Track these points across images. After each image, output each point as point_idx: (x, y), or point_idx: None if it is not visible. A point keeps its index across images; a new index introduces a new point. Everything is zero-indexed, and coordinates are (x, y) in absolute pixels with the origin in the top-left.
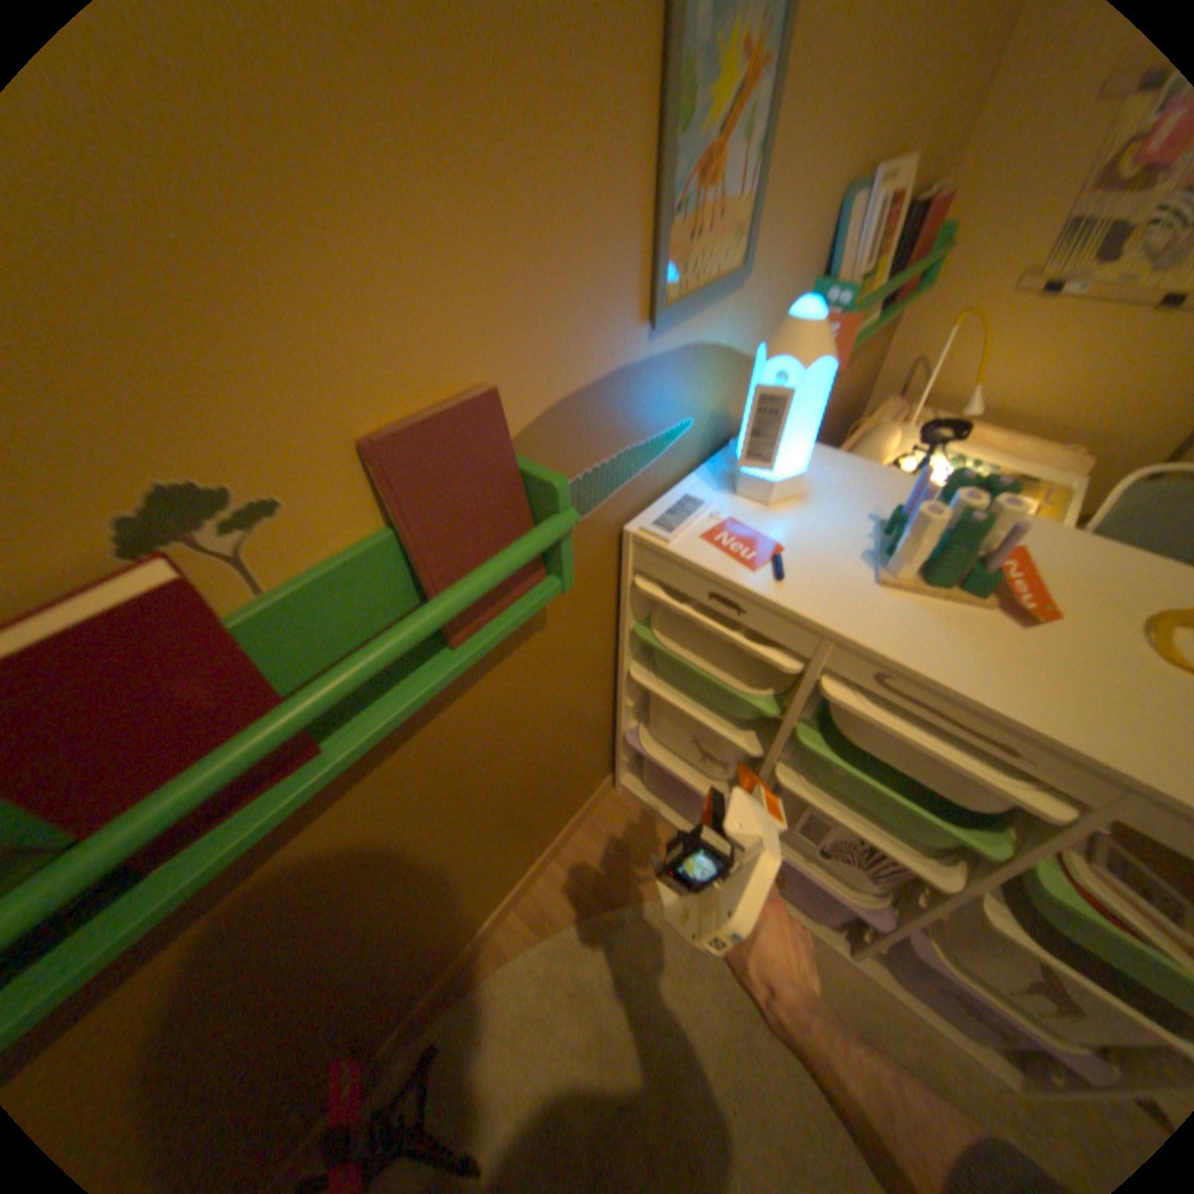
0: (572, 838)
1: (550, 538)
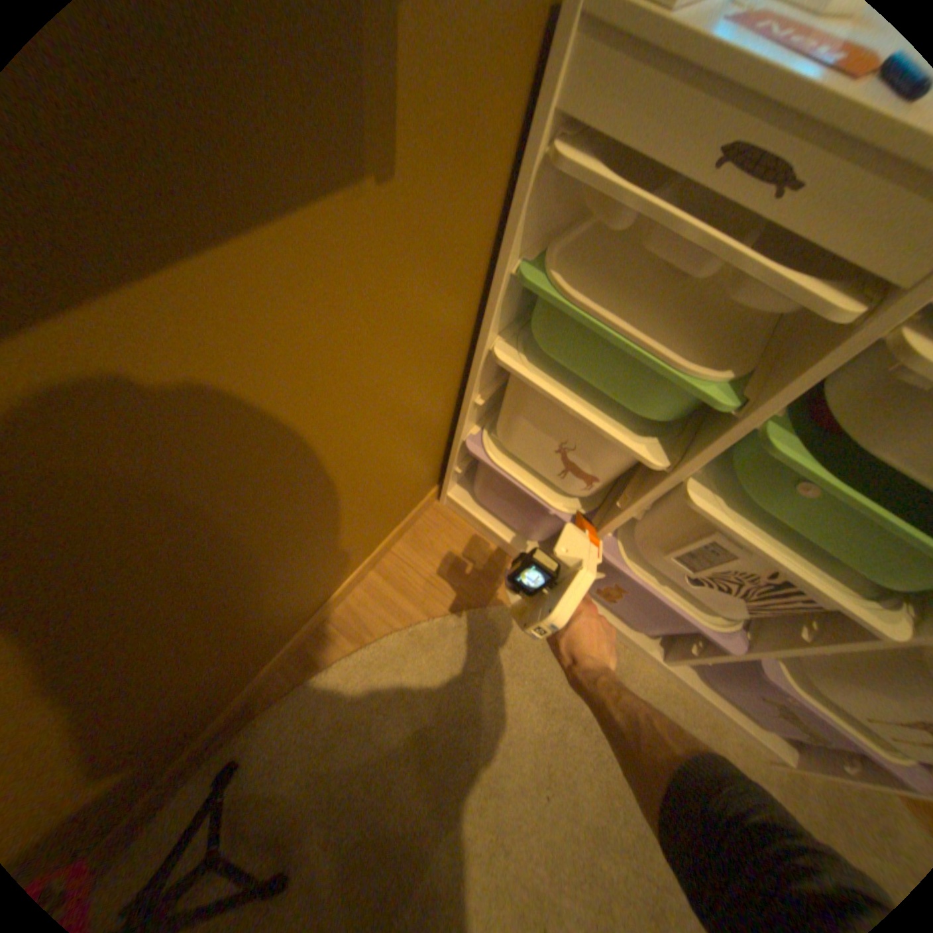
0: (393, 548)
1: None
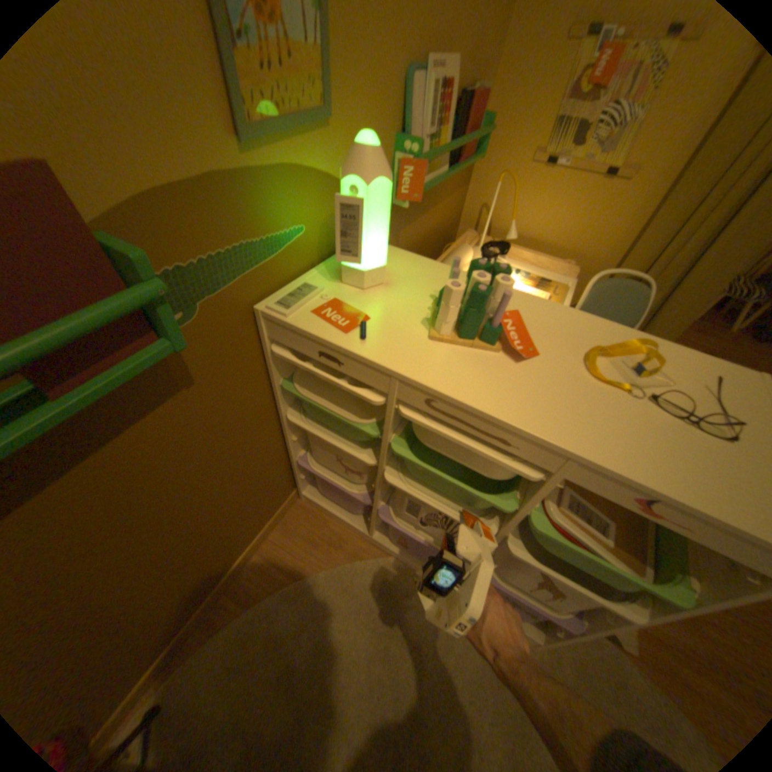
0: (268, 537)
1: (131, 304)
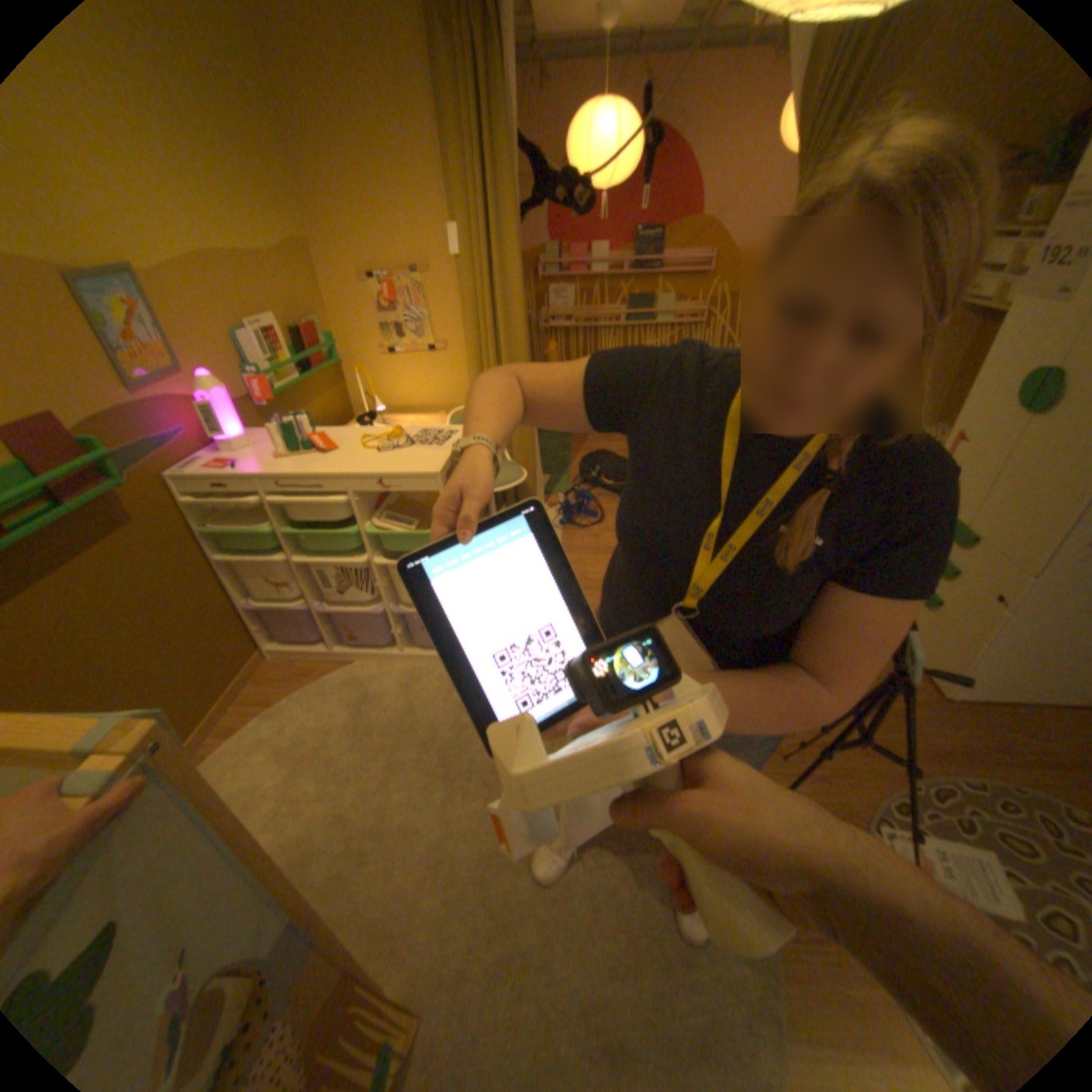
0: (240, 692)
1: (94, 458)
